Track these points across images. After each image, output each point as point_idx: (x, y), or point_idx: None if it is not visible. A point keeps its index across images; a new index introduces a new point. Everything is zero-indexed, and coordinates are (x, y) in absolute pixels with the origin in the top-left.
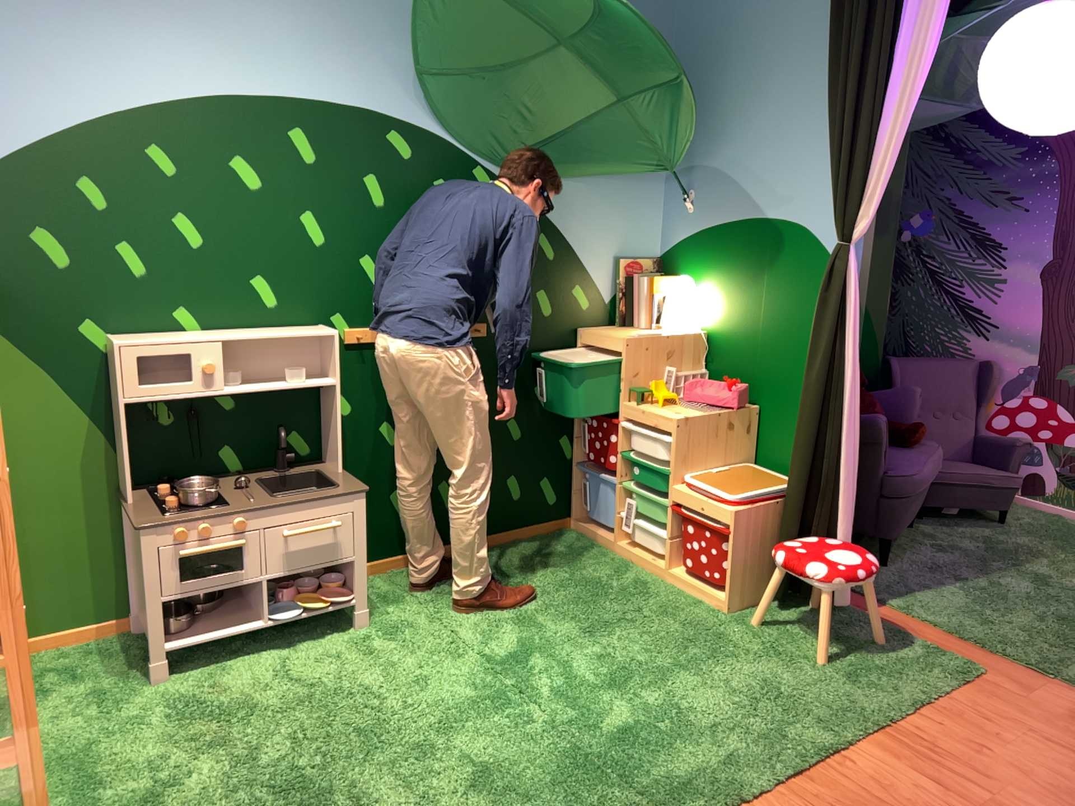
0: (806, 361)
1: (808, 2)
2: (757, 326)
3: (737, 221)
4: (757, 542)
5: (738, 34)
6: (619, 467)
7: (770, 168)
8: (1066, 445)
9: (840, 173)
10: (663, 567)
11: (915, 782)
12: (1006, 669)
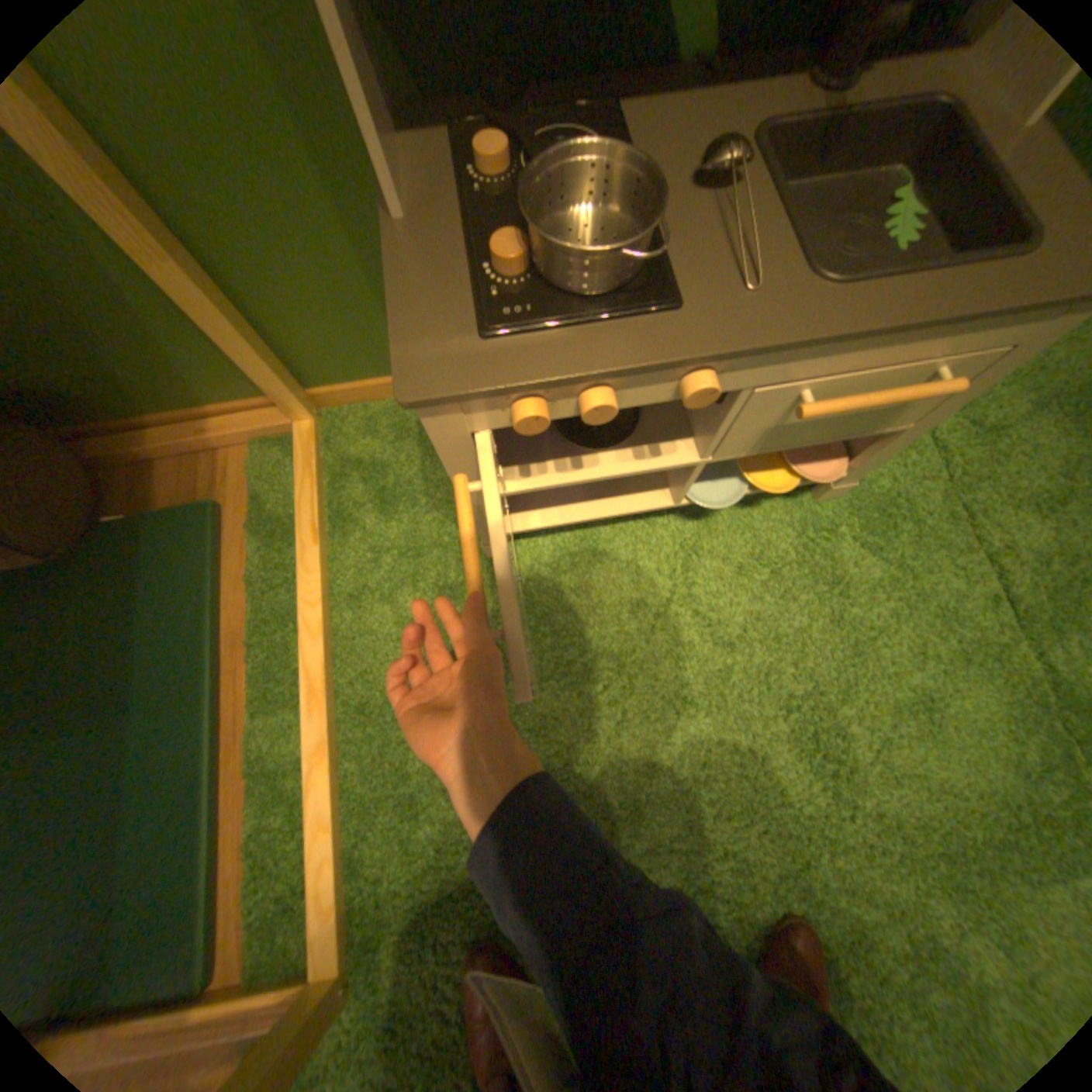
0: None
1: None
2: None
3: None
4: None
5: None
6: None
7: None
8: None
9: None
10: None
11: None
12: None
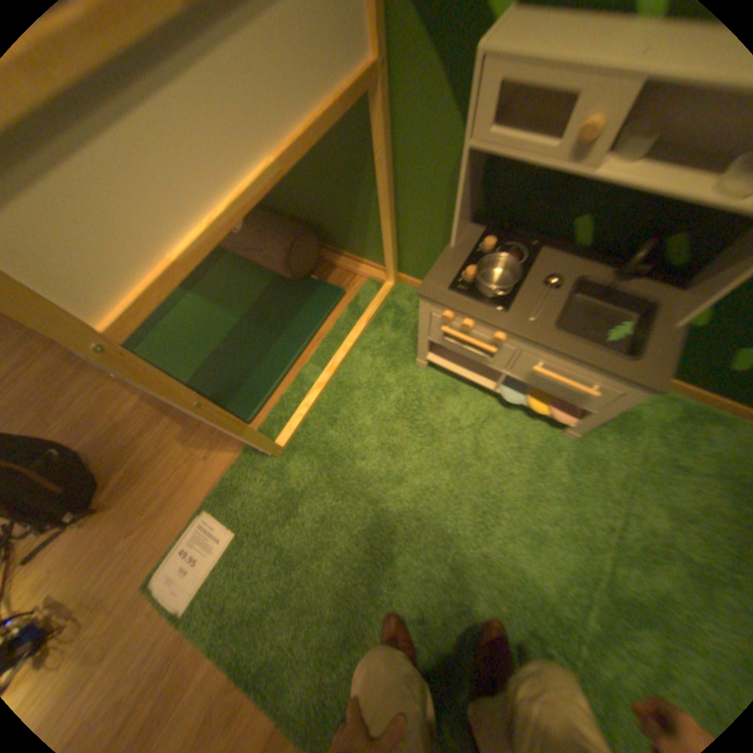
0: None
1: None
2: None
3: None
4: None
5: None
6: None
7: None
8: None
9: None
10: None
11: None
12: None
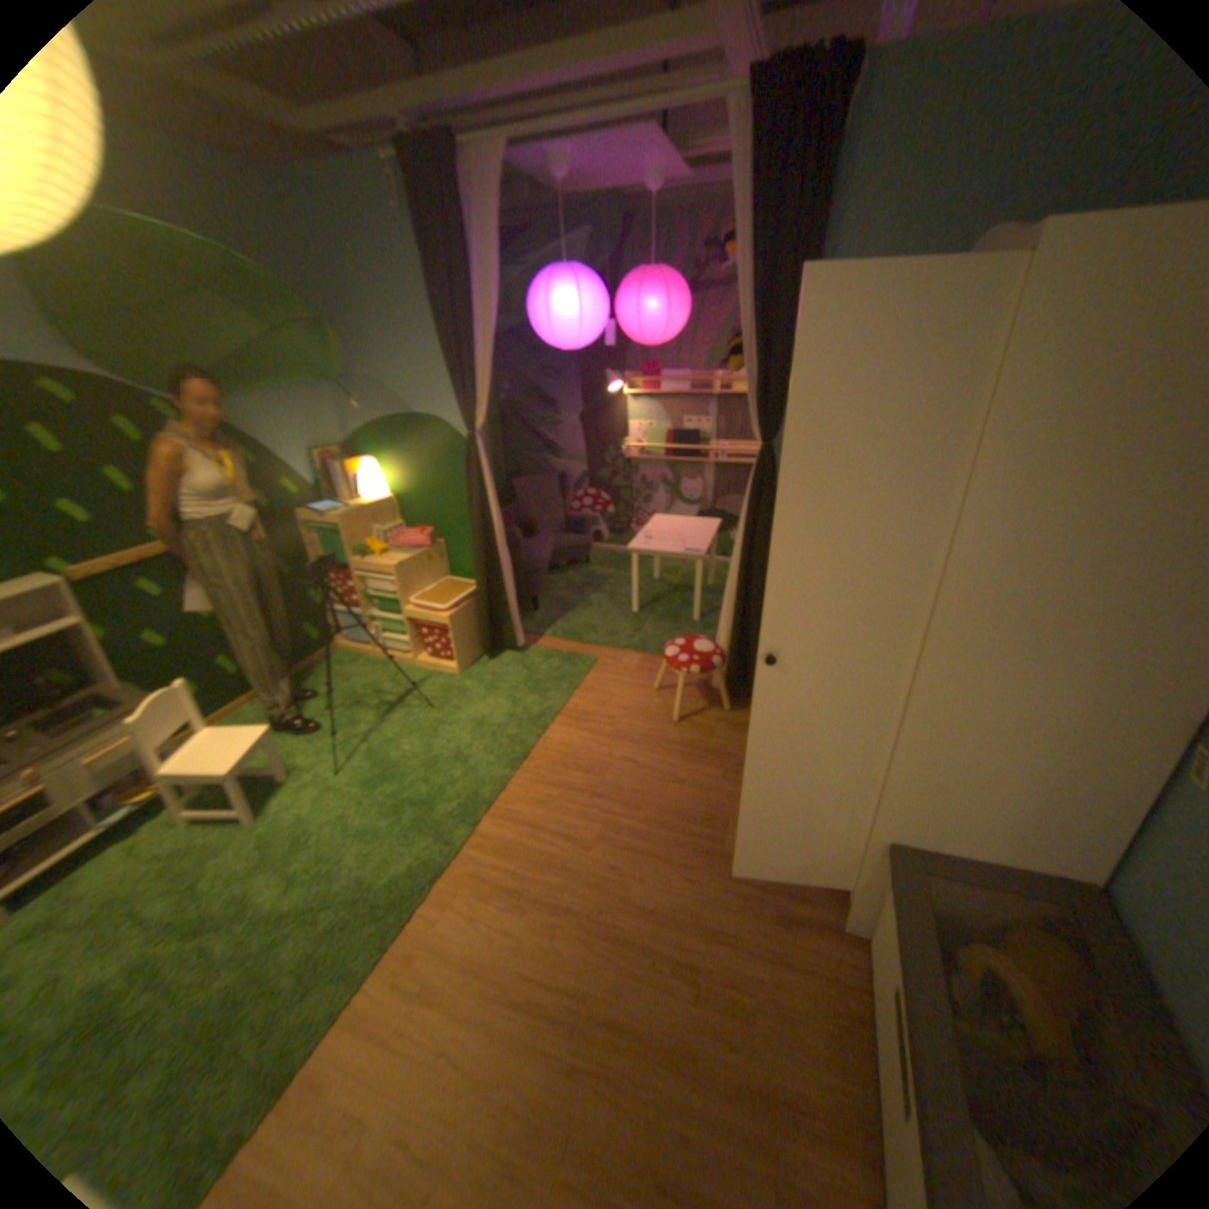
0: (467, 510)
1: (405, 254)
2: (429, 490)
3: (396, 418)
4: (466, 630)
5: (356, 272)
6: (361, 604)
7: (409, 379)
8: (610, 514)
9: (459, 389)
10: (411, 659)
11: (581, 737)
12: (607, 654)
